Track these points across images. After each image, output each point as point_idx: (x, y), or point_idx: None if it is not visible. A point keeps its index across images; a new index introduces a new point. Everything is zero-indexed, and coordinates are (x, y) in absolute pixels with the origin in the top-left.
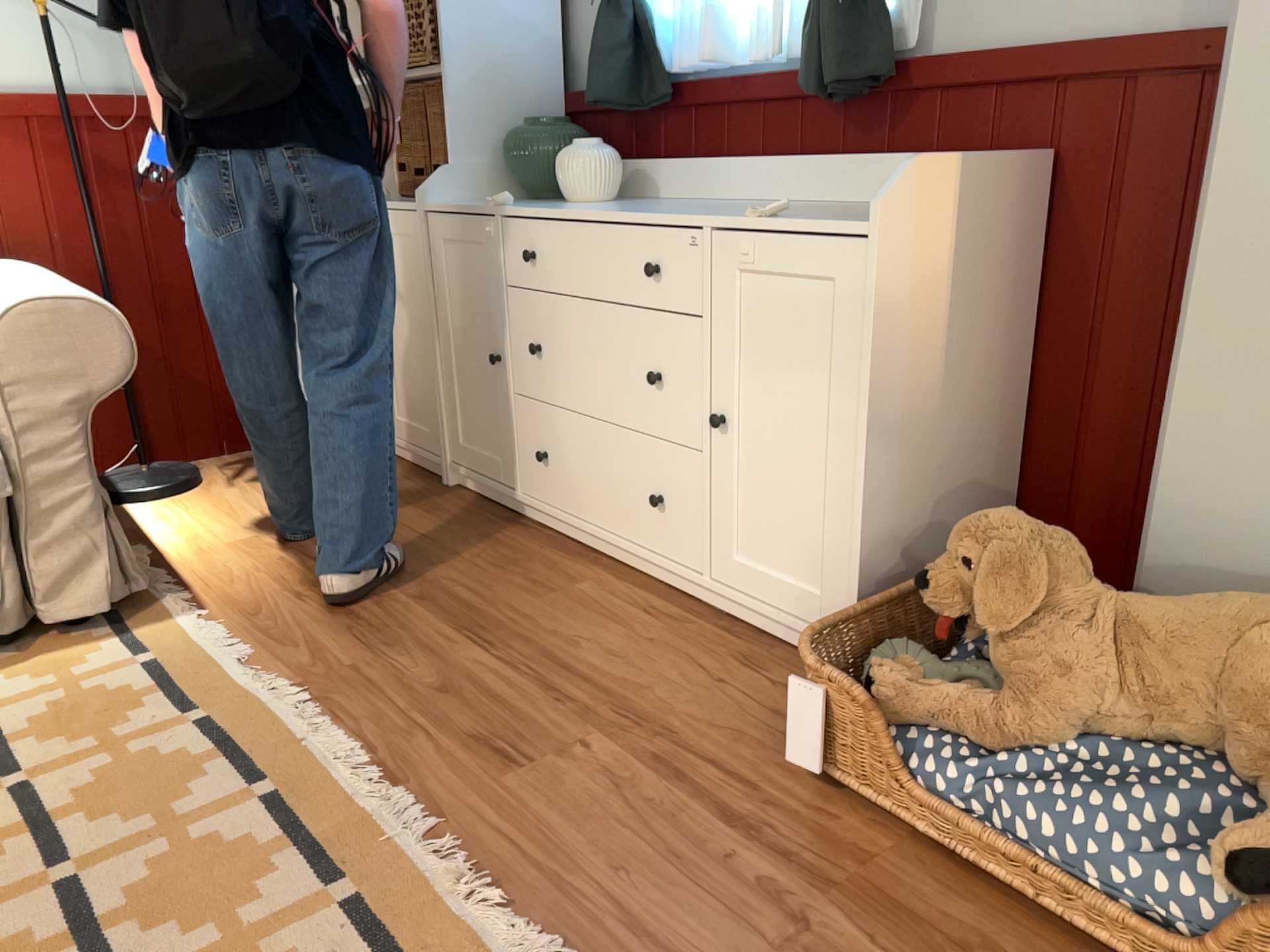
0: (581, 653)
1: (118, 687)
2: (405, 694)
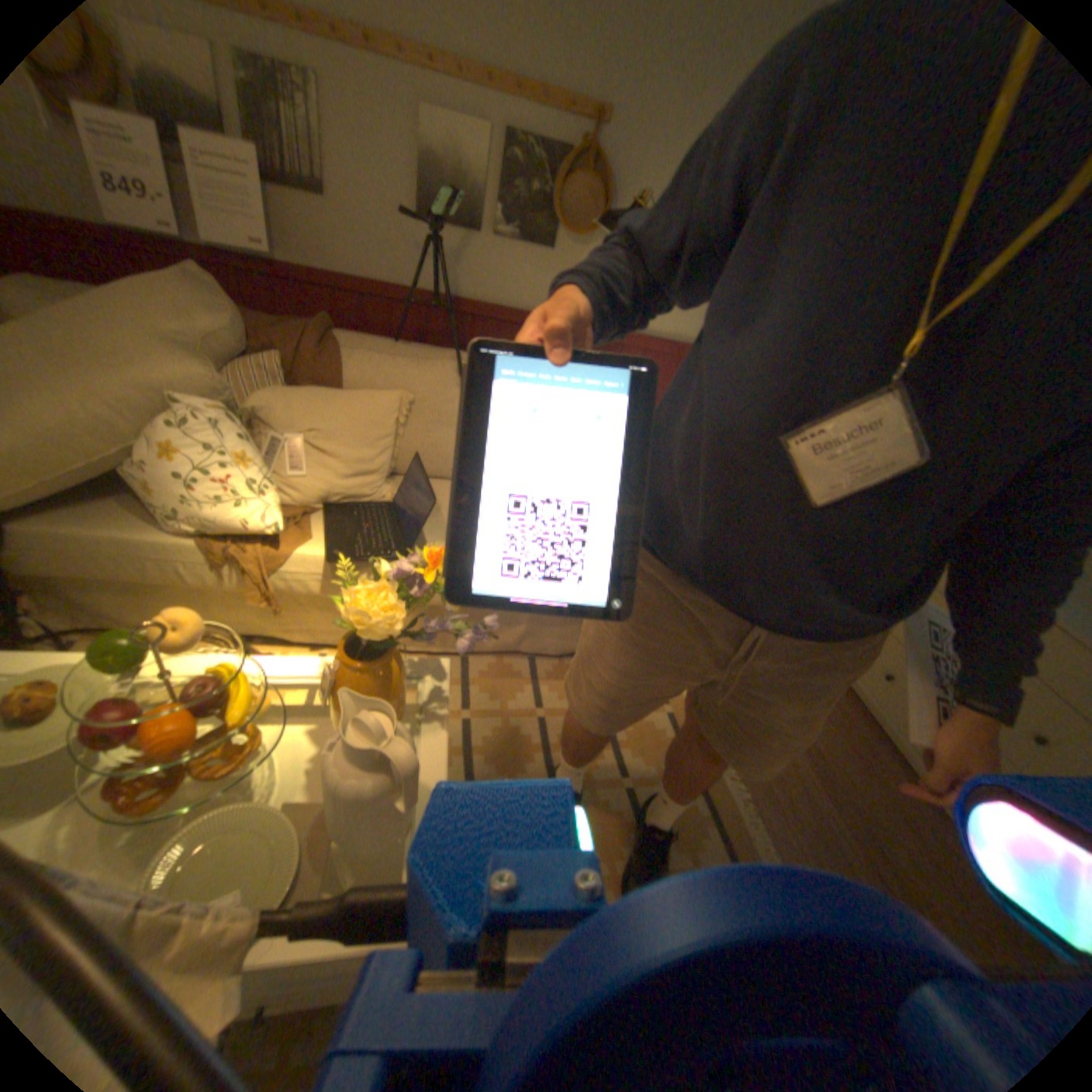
0: (895, 852)
1: (659, 730)
2: (798, 827)
